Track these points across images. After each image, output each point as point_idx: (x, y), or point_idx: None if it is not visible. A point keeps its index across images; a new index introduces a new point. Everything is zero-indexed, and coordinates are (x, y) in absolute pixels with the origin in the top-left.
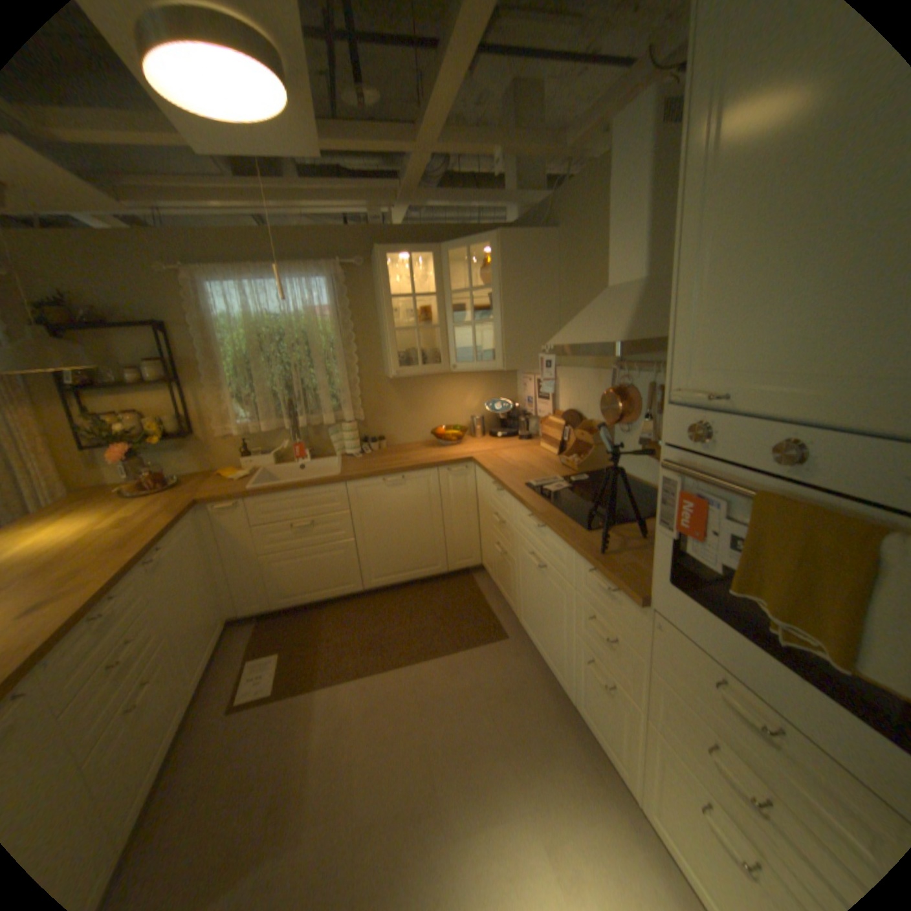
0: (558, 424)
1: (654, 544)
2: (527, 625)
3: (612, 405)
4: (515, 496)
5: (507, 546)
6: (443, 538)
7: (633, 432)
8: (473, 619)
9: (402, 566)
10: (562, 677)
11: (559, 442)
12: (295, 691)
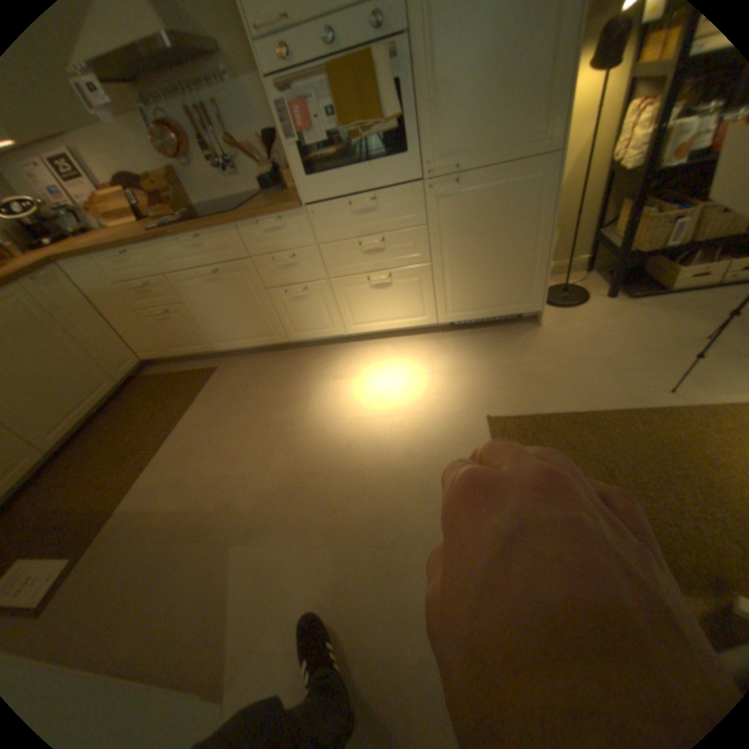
0: (113, 192)
1: (269, 196)
2: (223, 341)
3: (162, 136)
4: (148, 236)
5: (163, 301)
6: (86, 353)
7: (190, 161)
8: (179, 383)
9: (67, 403)
10: (271, 334)
11: (127, 208)
12: (92, 531)
